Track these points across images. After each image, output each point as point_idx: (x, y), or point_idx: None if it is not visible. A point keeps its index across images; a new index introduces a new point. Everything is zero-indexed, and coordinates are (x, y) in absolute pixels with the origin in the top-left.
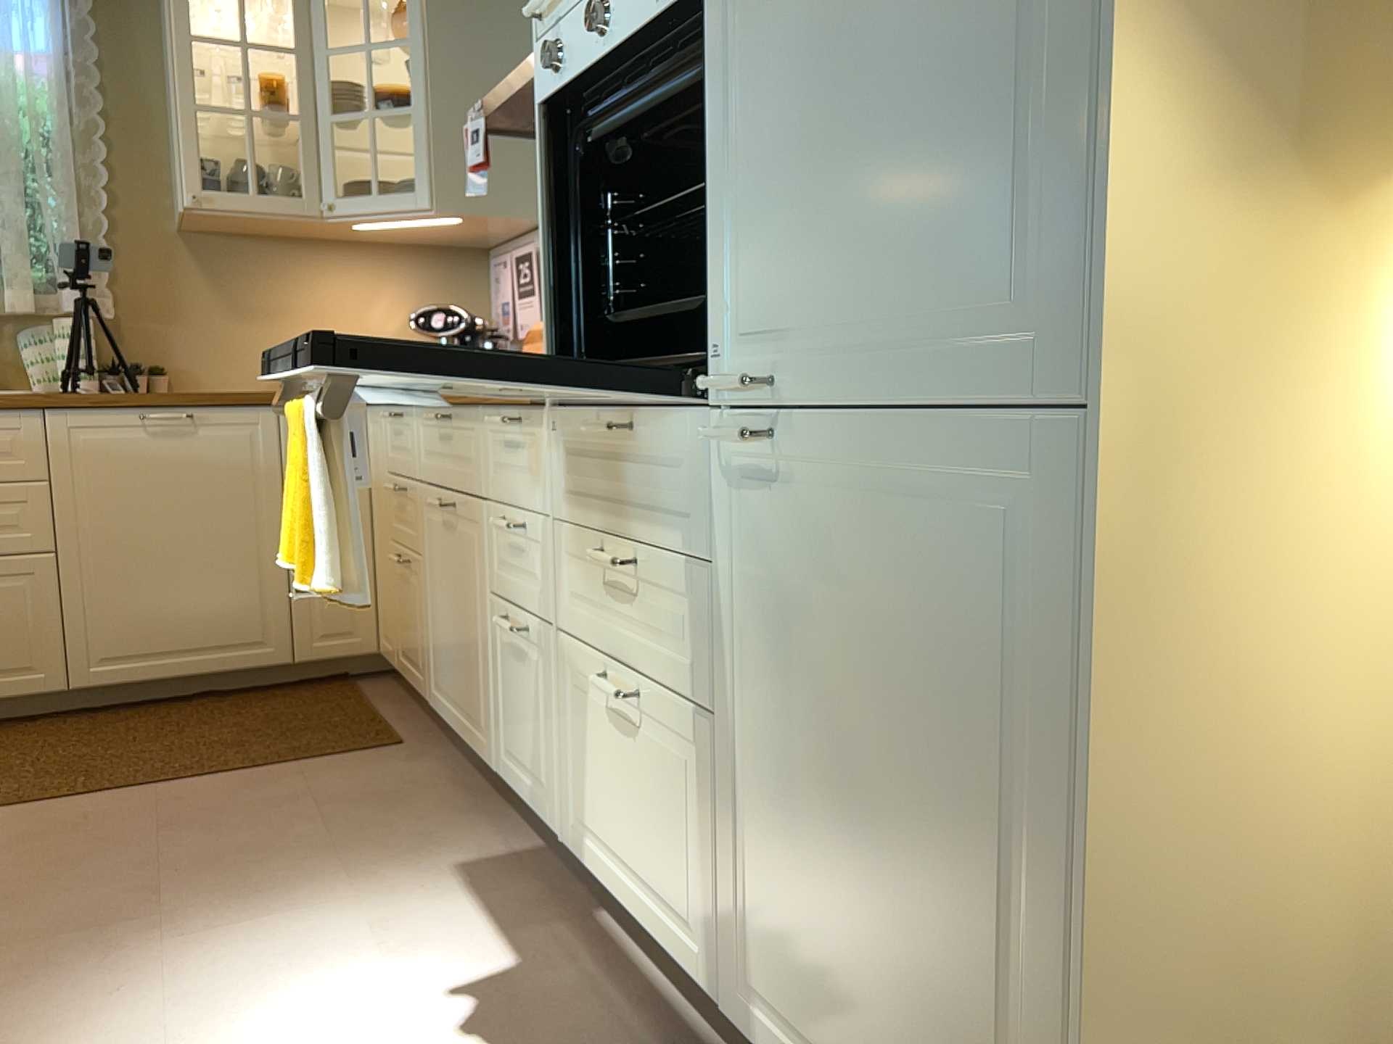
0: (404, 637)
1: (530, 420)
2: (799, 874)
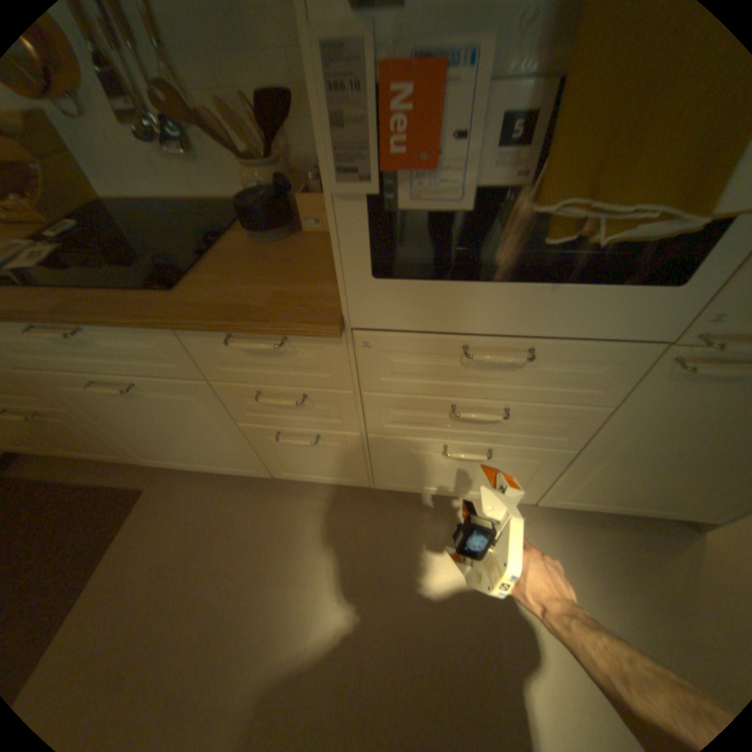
0: (59, 444)
1: (306, 338)
2: (629, 478)
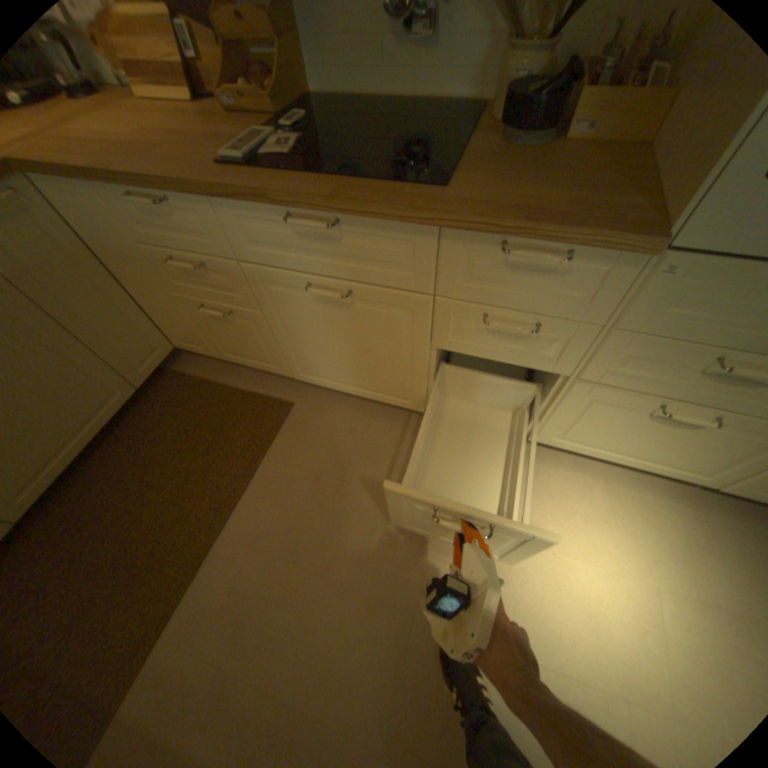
0: (230, 347)
1: (599, 254)
2: None
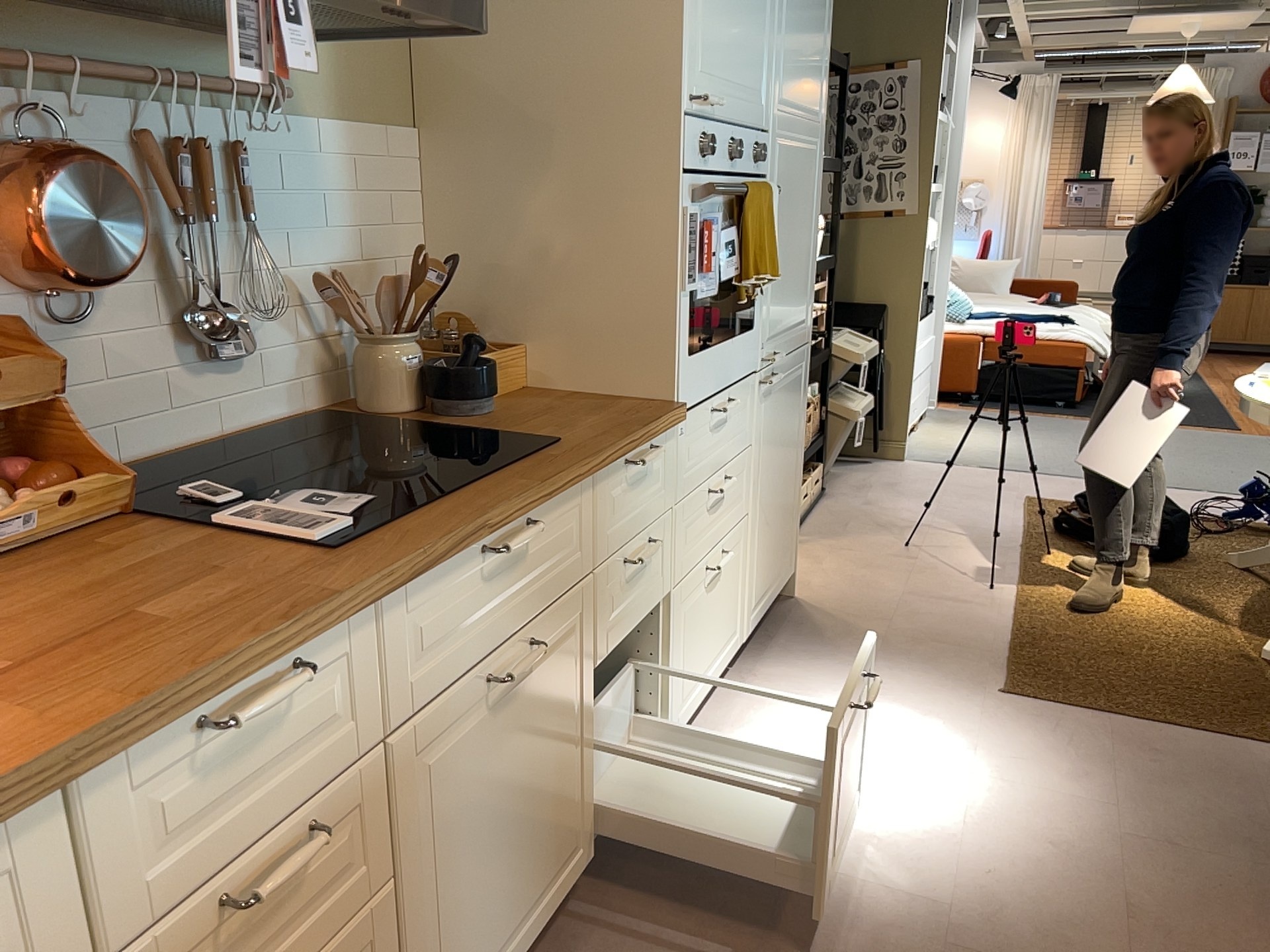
0: None
1: (660, 440)
2: (766, 534)
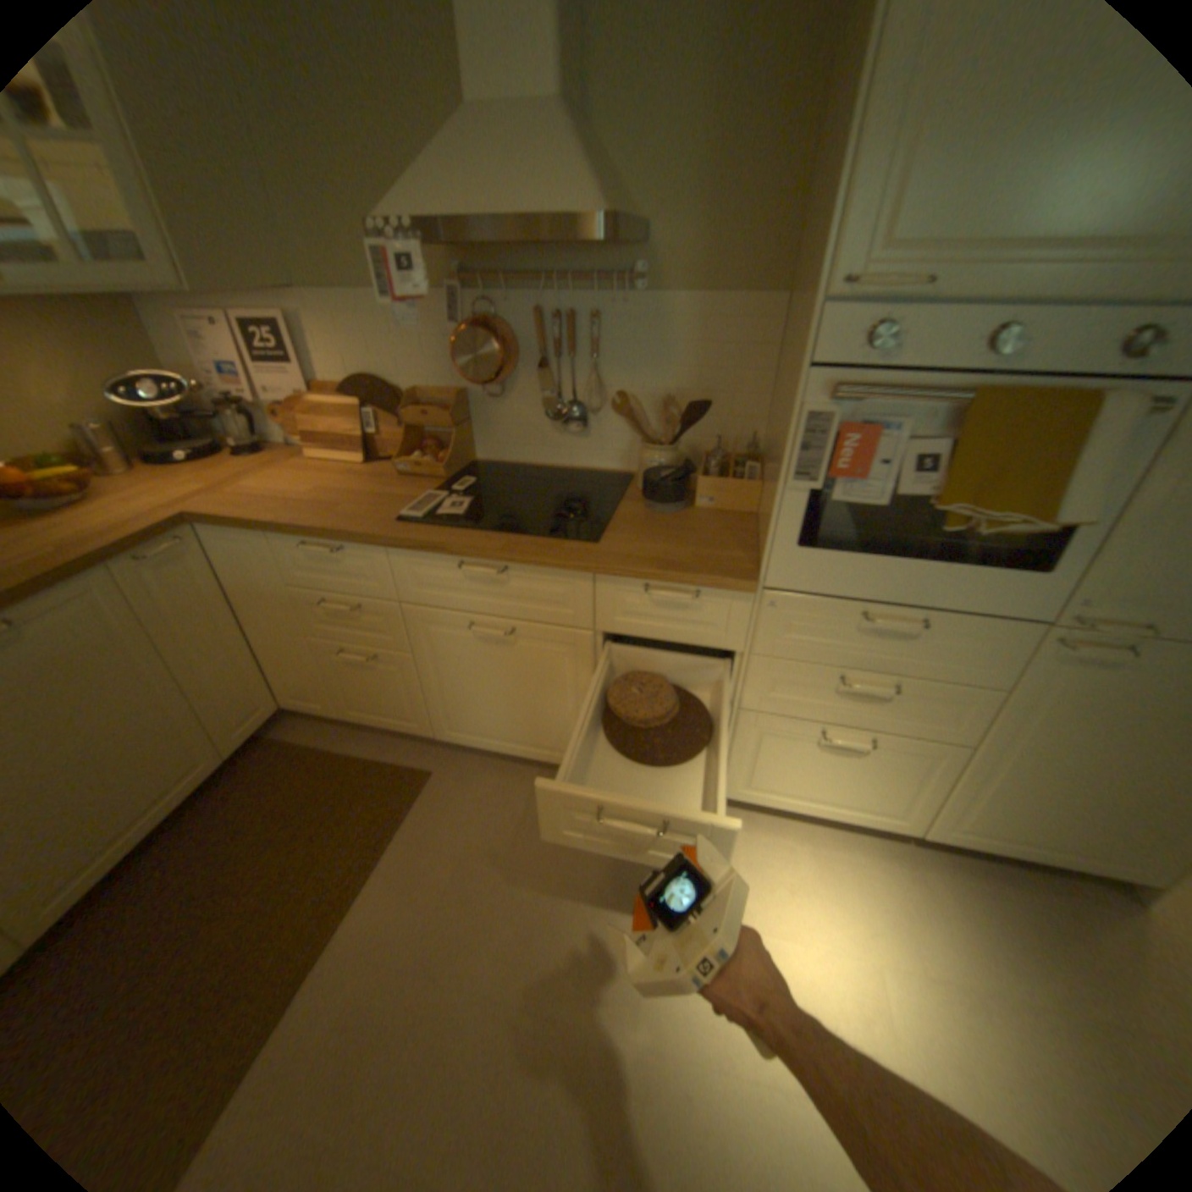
0: (360, 701)
1: (718, 594)
2: (1035, 795)
